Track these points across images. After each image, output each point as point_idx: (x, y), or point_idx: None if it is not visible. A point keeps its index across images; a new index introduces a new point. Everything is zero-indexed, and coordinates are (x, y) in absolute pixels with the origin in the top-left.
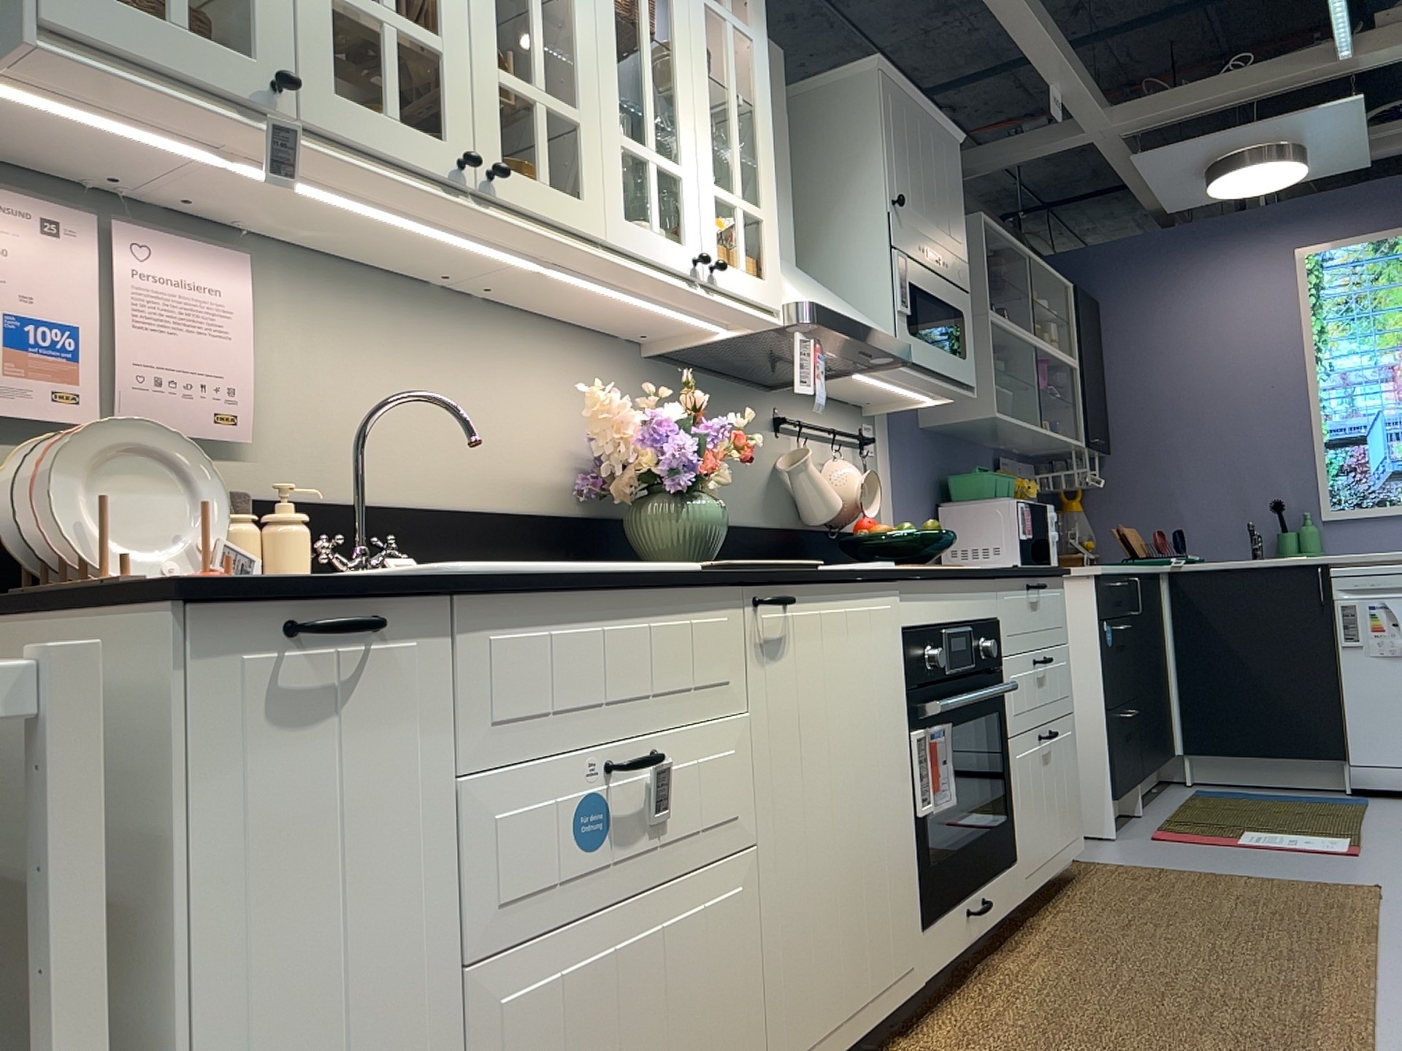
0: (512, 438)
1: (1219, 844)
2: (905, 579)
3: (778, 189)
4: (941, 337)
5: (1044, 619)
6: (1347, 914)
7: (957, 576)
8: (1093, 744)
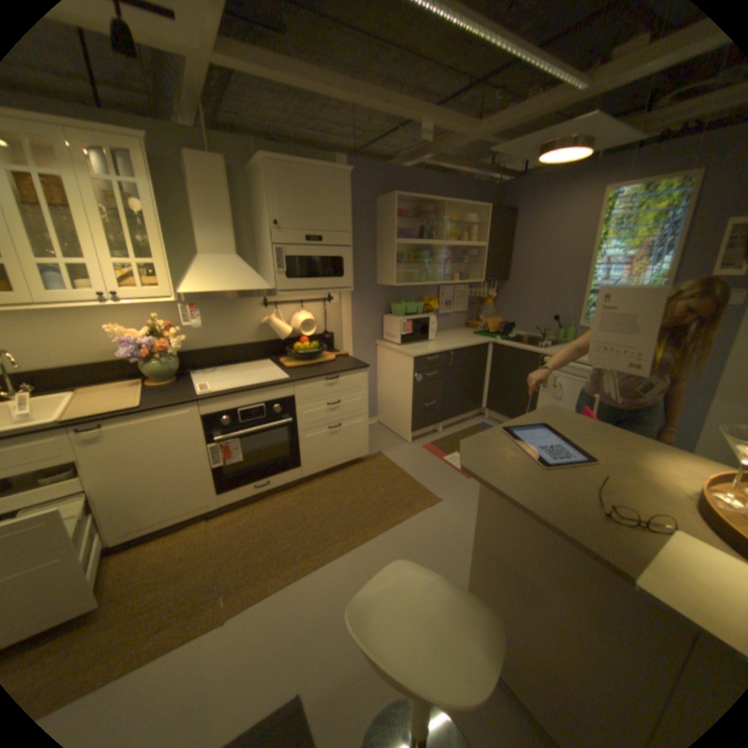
0: (99, 338)
1: (436, 457)
2: (198, 401)
3: (217, 224)
4: (322, 271)
5: (340, 388)
6: (403, 512)
7: (247, 391)
8: (407, 413)
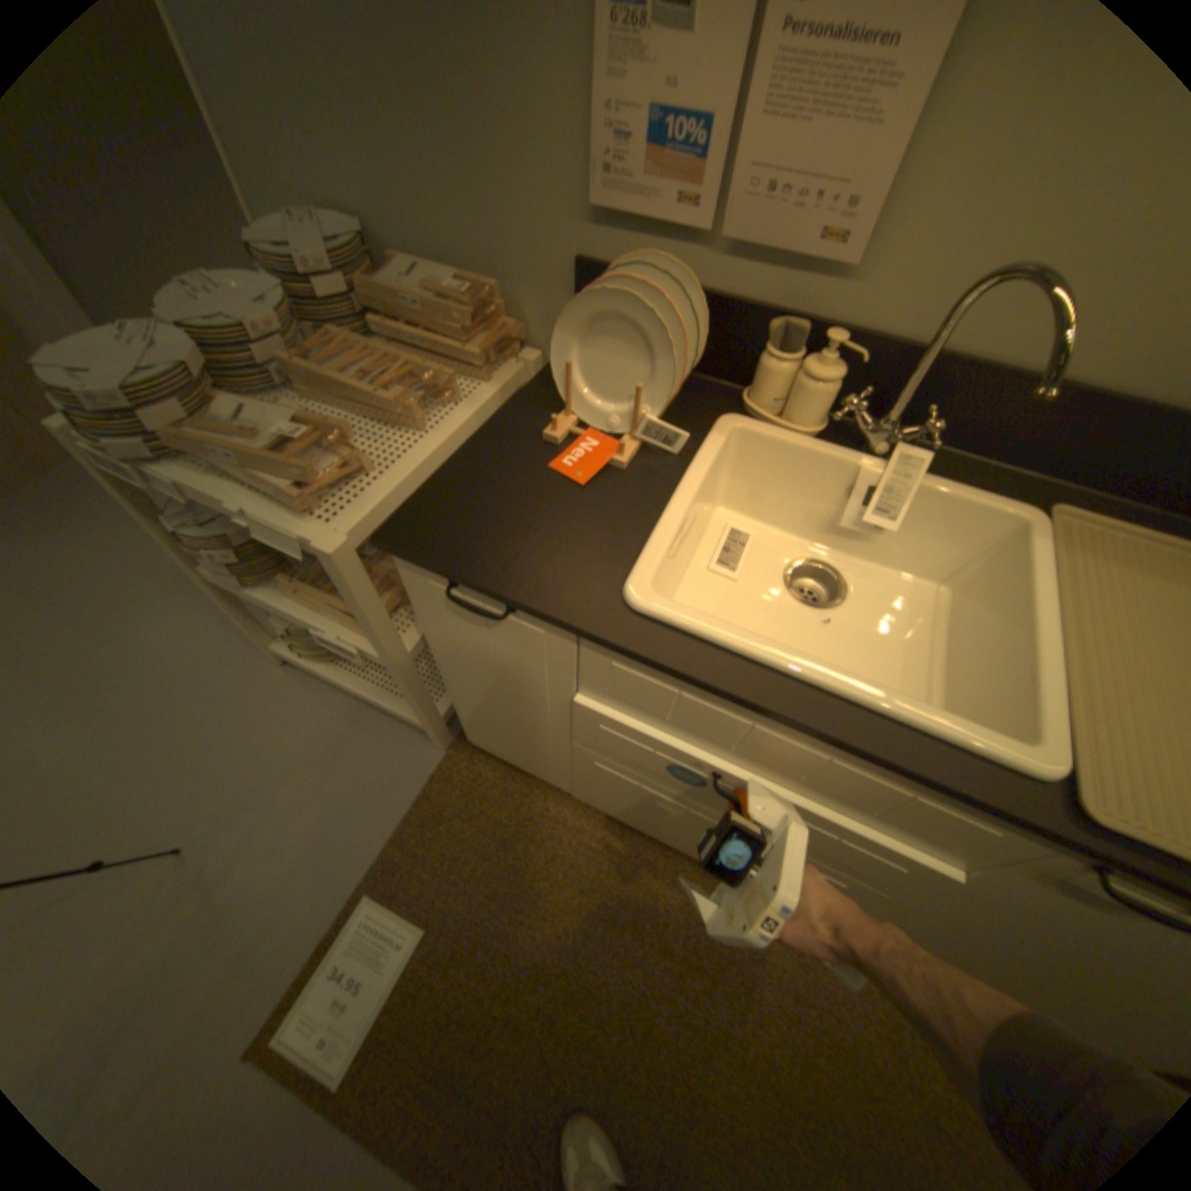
0: None
1: None
2: None
3: None
4: None
5: None
6: None
7: None
8: None
